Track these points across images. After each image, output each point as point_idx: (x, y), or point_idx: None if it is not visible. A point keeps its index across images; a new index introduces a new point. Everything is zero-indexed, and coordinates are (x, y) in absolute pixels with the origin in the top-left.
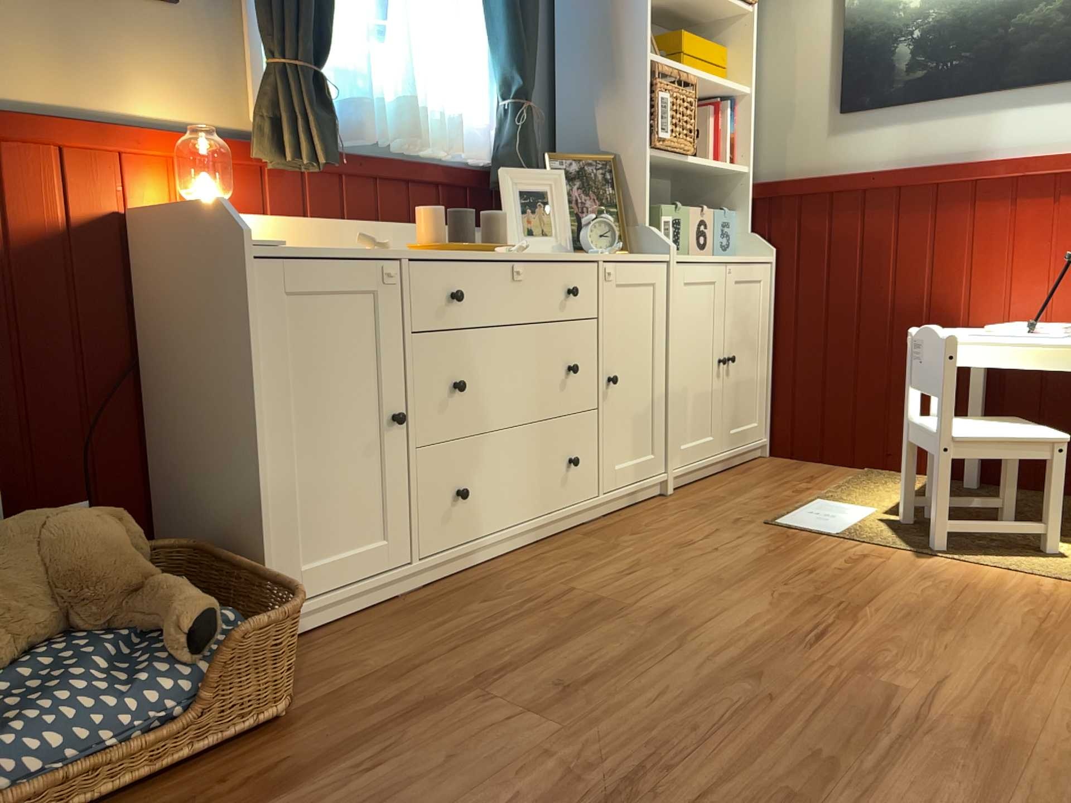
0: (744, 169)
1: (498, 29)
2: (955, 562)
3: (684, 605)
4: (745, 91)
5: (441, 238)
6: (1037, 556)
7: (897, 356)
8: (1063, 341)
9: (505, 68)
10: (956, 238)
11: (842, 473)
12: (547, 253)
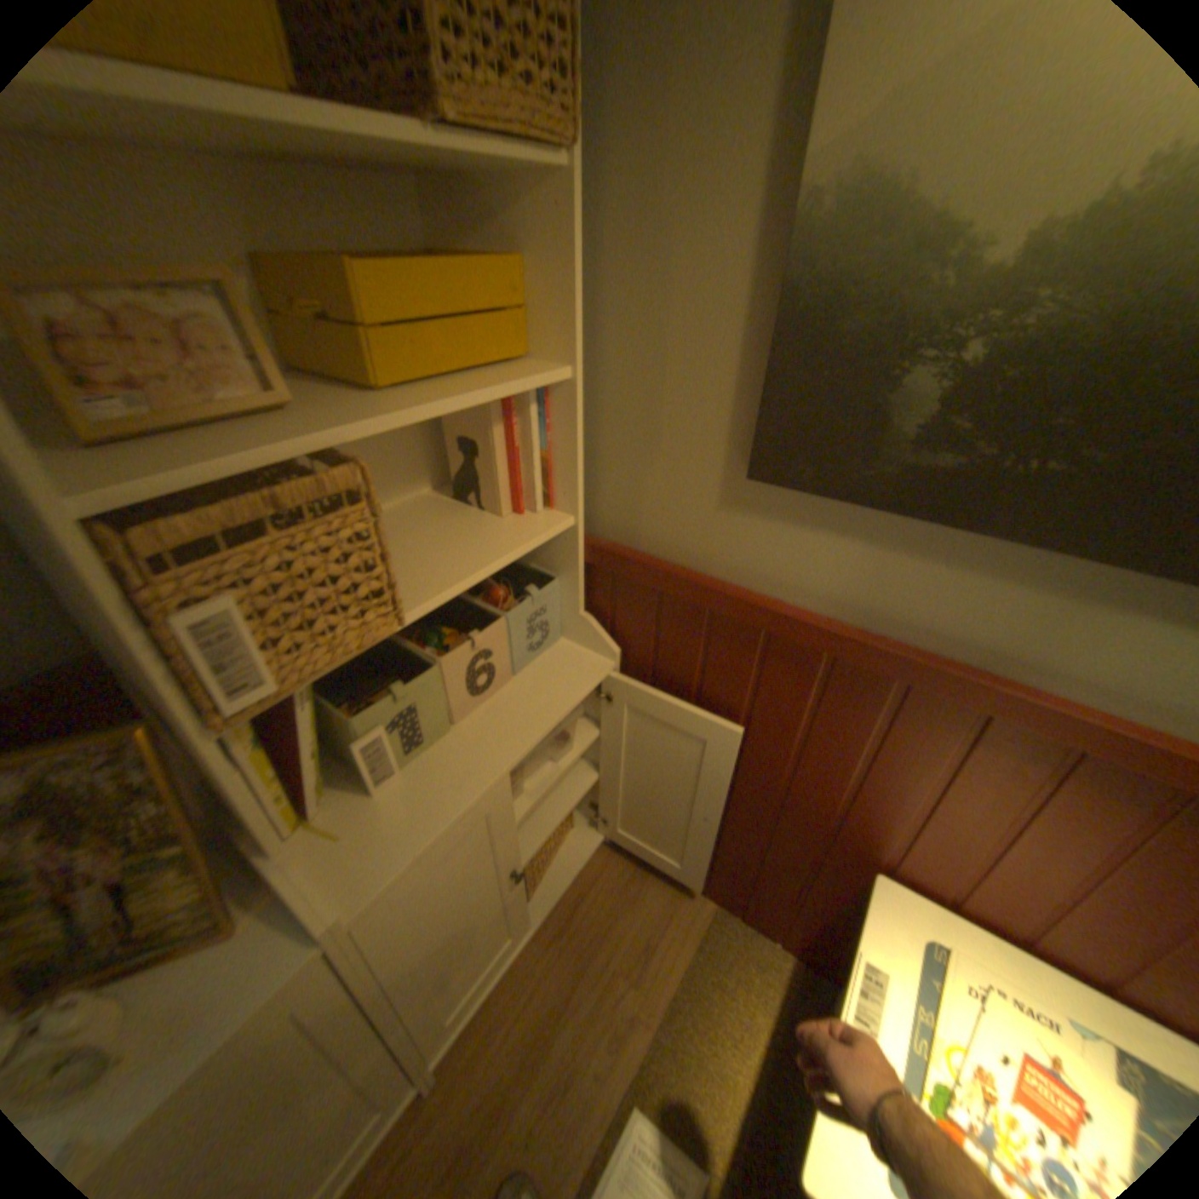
0: (568, 527)
1: None
2: None
3: None
4: (564, 379)
5: None
6: None
7: (782, 847)
8: None
9: None
10: (923, 774)
11: (690, 926)
12: None
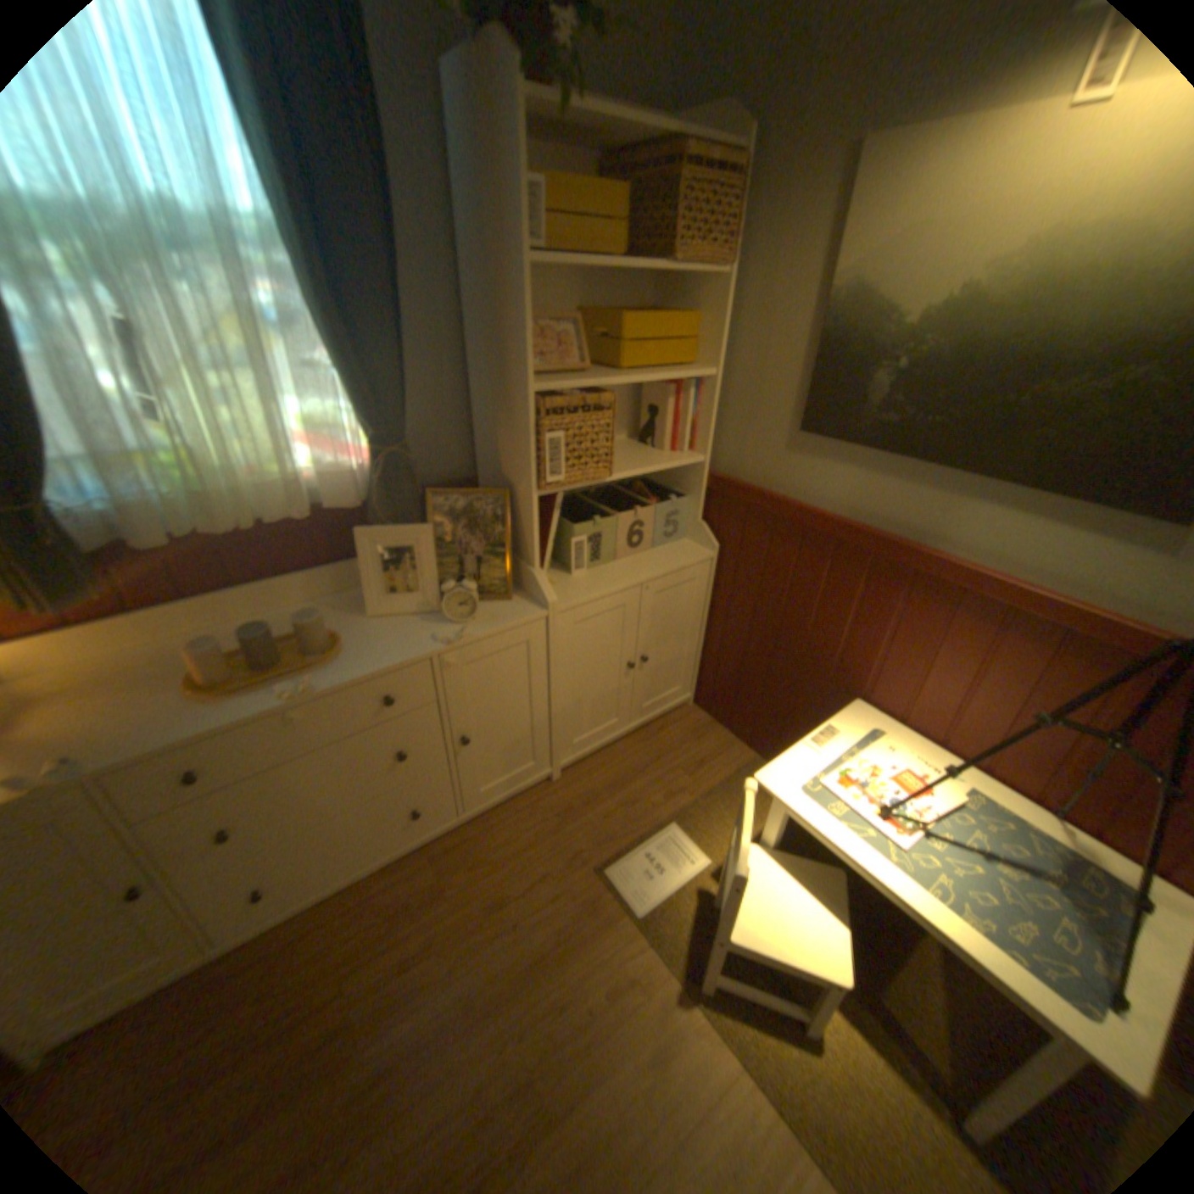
0: (699, 461)
1: (338, 367)
2: (706, 1031)
3: (404, 1063)
4: (710, 375)
5: (218, 674)
6: (794, 1045)
7: (803, 692)
8: (909, 861)
9: (356, 411)
10: (884, 619)
11: (735, 761)
12: (355, 670)
